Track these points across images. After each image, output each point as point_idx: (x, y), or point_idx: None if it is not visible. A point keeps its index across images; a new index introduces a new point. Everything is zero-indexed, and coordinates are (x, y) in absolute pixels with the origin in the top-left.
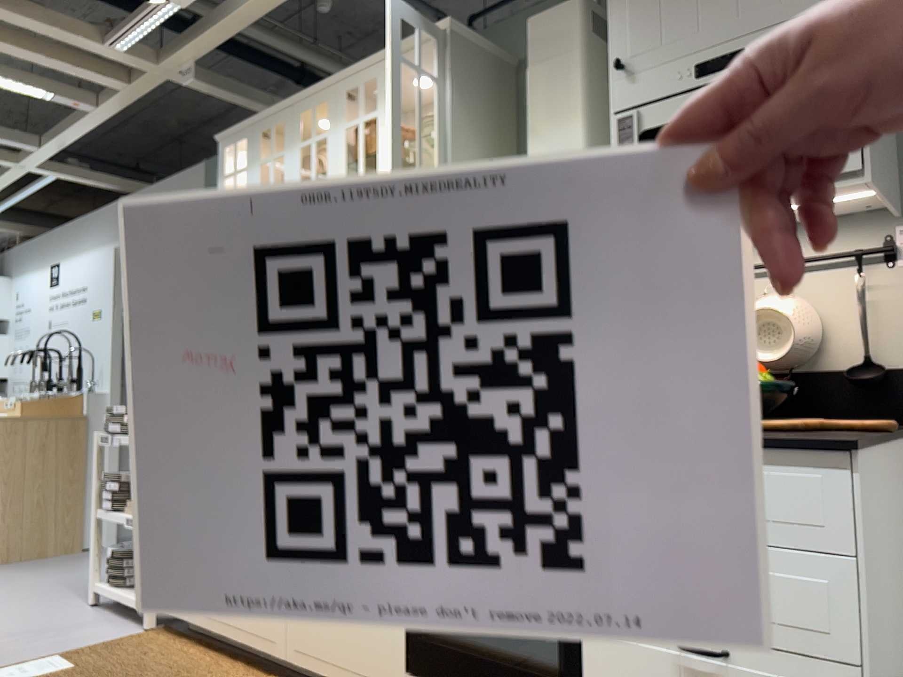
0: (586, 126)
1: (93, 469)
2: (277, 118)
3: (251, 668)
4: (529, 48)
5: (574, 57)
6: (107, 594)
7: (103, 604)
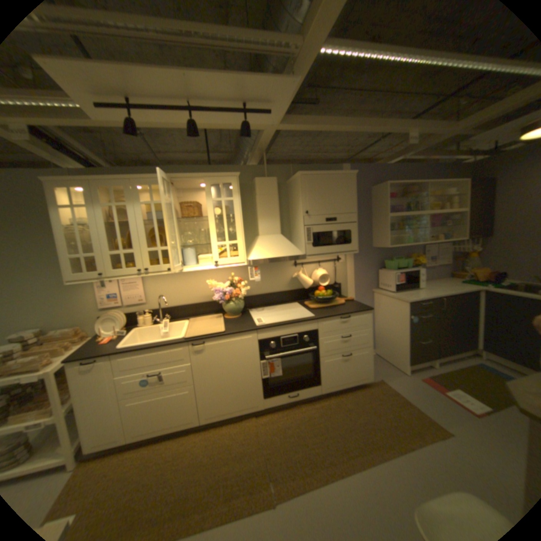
0: (280, 221)
1: None
2: (114, 182)
3: (171, 439)
4: (258, 188)
5: (275, 197)
6: None
7: None
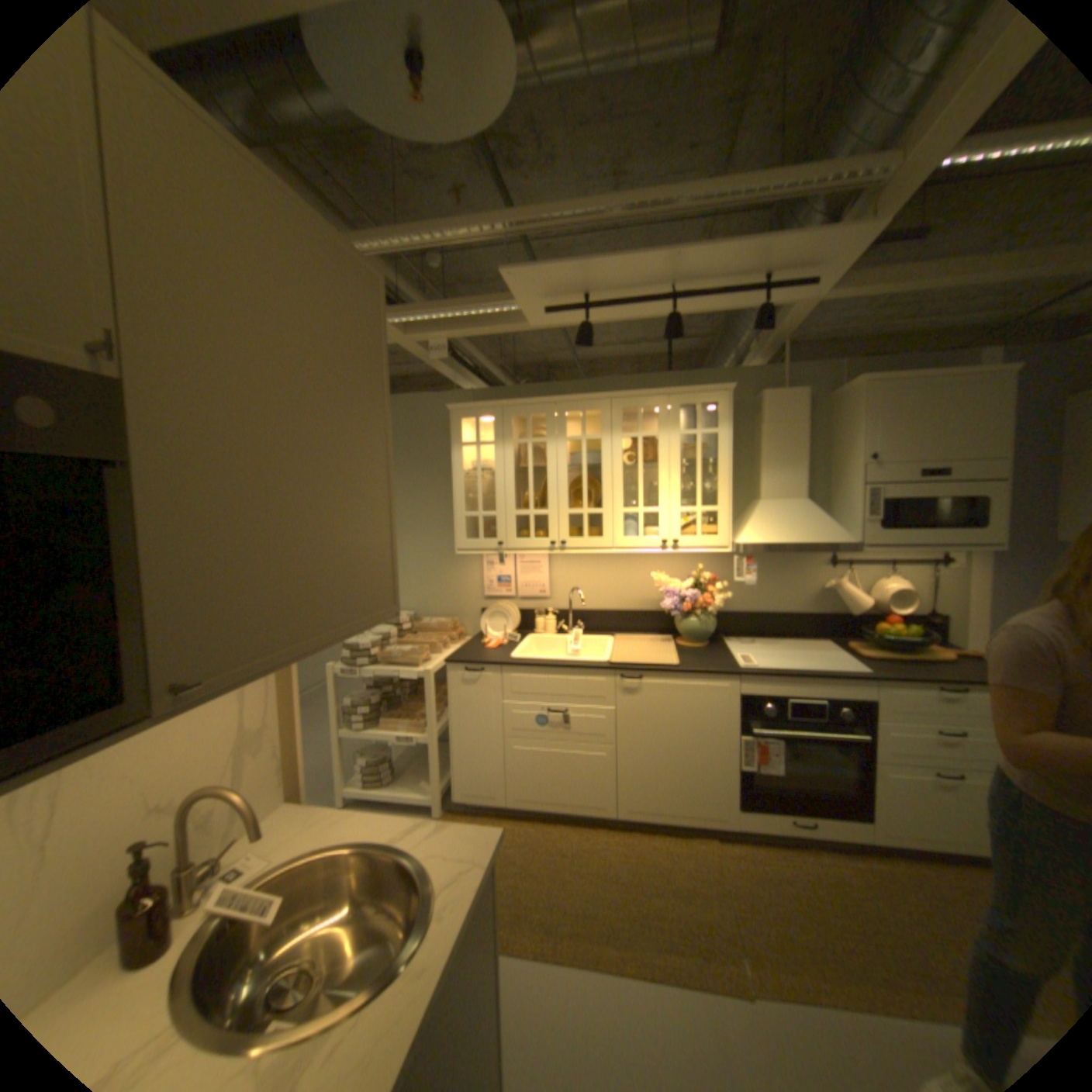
0: (809, 472)
1: (330, 697)
2: (536, 408)
3: (571, 827)
4: (769, 409)
5: (805, 426)
6: (369, 798)
7: (348, 804)
